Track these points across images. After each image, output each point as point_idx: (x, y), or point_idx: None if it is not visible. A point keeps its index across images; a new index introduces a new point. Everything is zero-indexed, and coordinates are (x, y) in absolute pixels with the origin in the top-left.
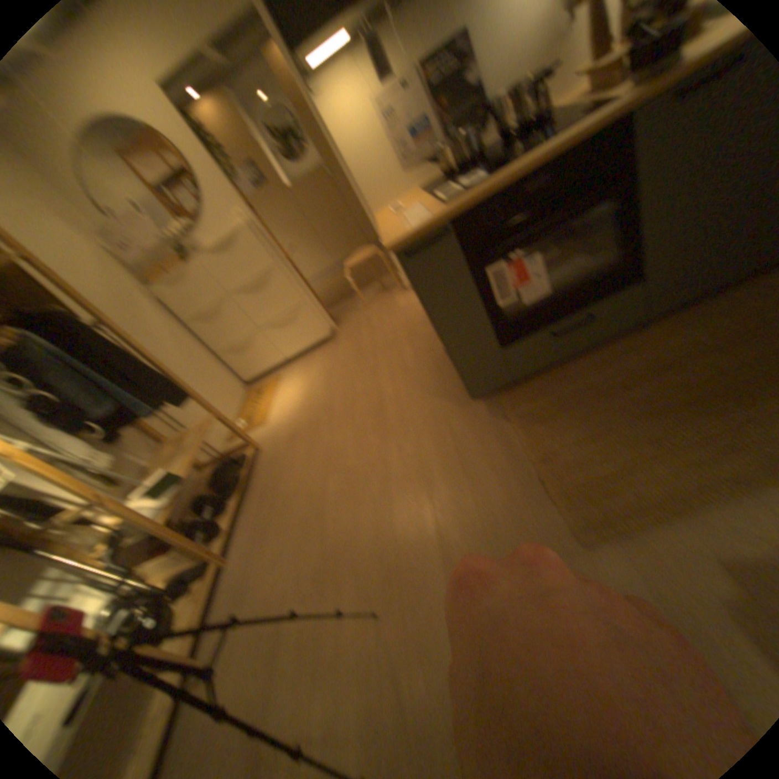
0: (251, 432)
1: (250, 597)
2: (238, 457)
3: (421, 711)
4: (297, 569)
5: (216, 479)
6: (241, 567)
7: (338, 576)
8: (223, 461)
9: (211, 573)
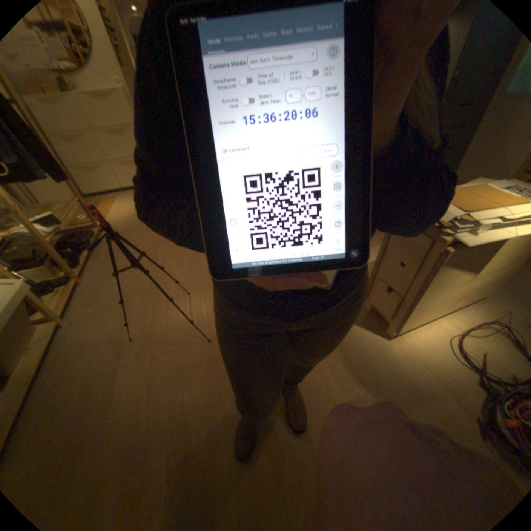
0: (87, 222)
1: (101, 294)
2: (81, 231)
3: (209, 317)
4: (136, 282)
5: (64, 239)
6: (91, 283)
7: (165, 283)
8: (65, 233)
9: (69, 282)
